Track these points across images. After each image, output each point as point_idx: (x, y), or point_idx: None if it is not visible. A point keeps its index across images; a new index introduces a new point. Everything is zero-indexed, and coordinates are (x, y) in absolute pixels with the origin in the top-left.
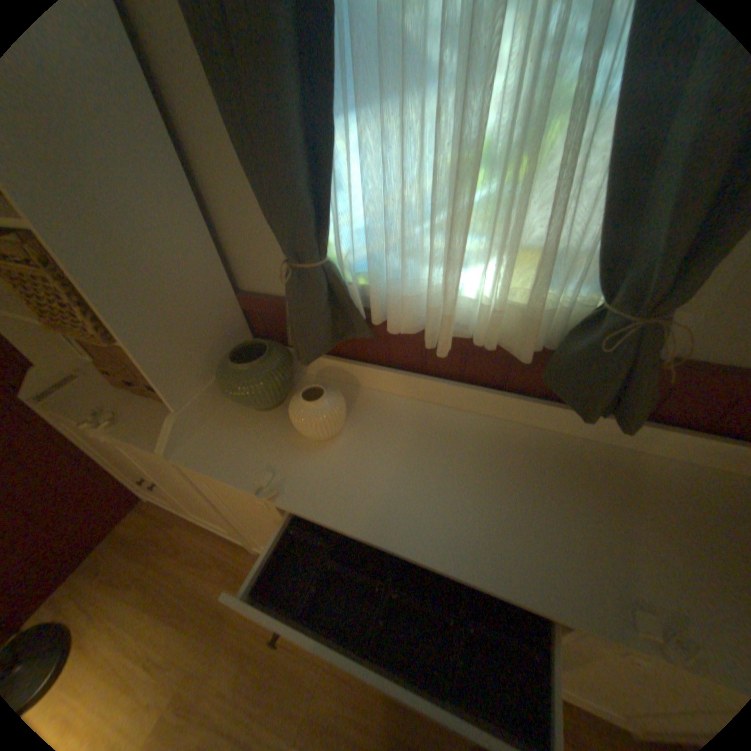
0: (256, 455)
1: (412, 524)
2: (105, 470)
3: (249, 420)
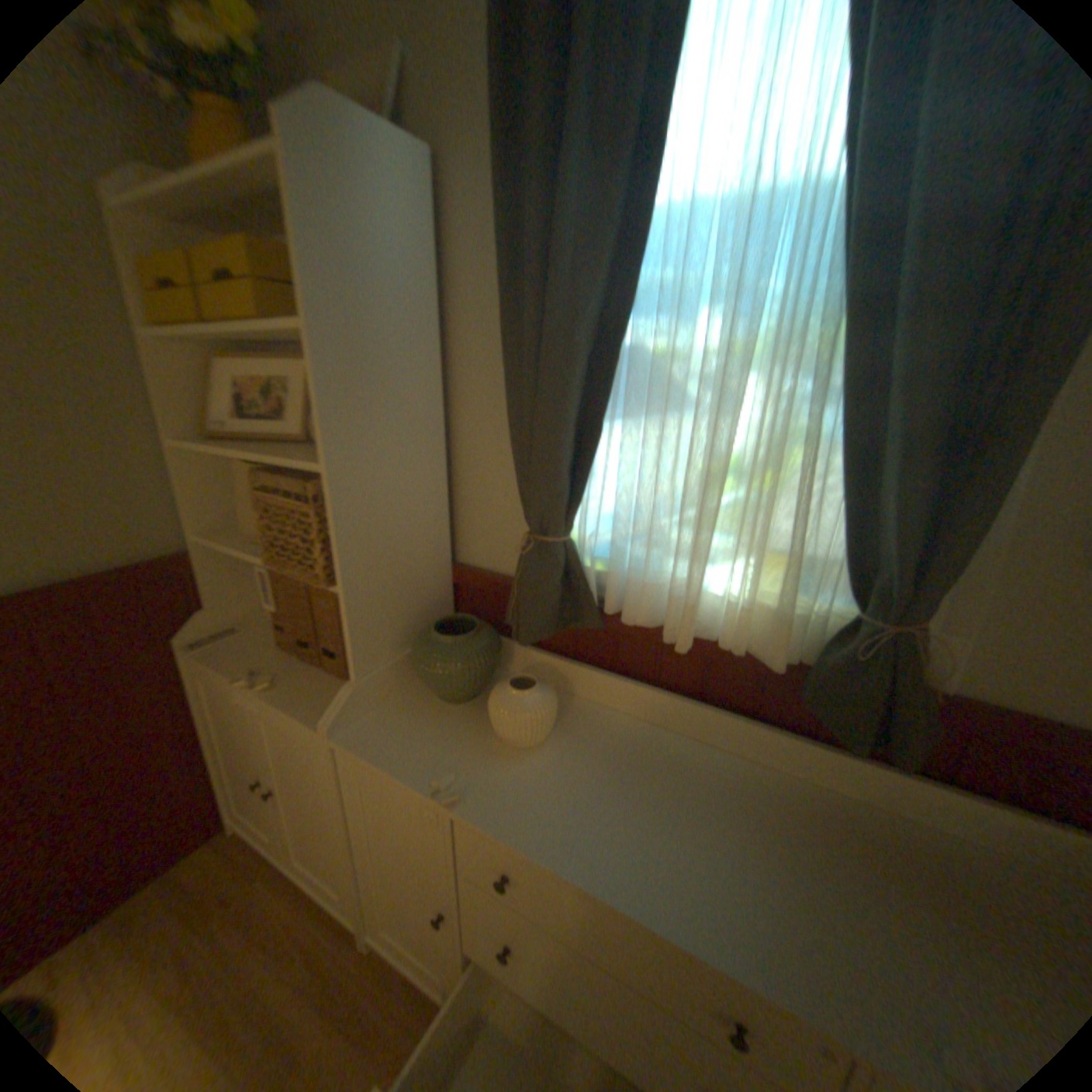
0: (437, 752)
1: (629, 869)
2: (205, 768)
3: (432, 711)
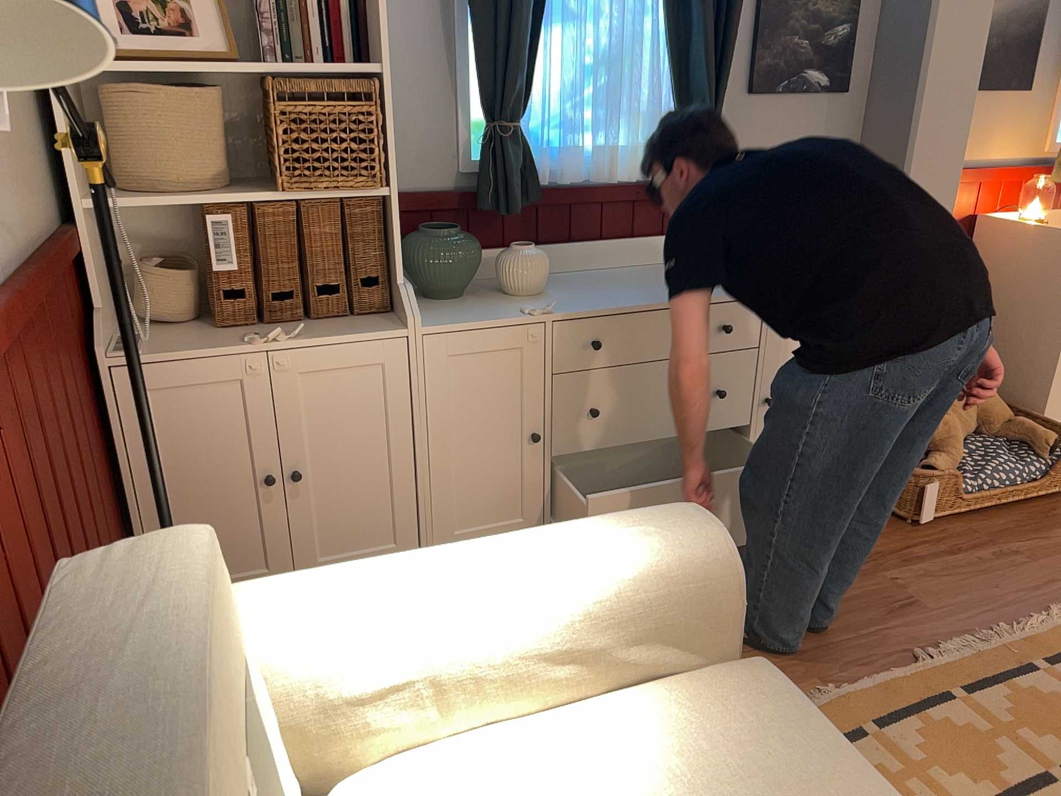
0: (495, 309)
1: (652, 296)
2: None
3: (449, 304)
